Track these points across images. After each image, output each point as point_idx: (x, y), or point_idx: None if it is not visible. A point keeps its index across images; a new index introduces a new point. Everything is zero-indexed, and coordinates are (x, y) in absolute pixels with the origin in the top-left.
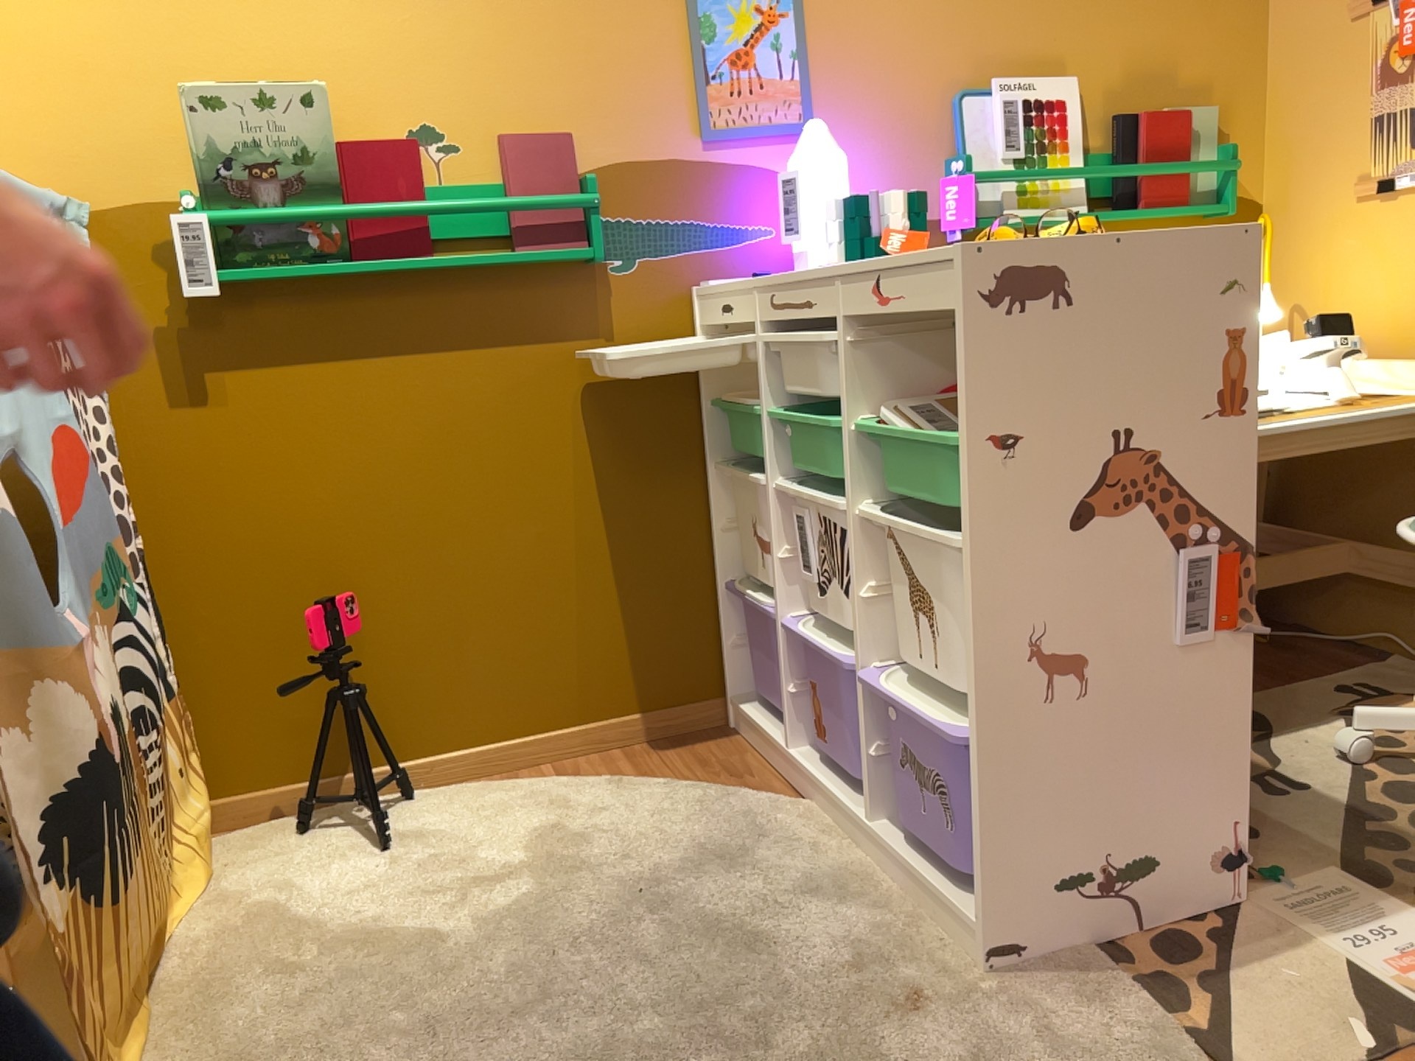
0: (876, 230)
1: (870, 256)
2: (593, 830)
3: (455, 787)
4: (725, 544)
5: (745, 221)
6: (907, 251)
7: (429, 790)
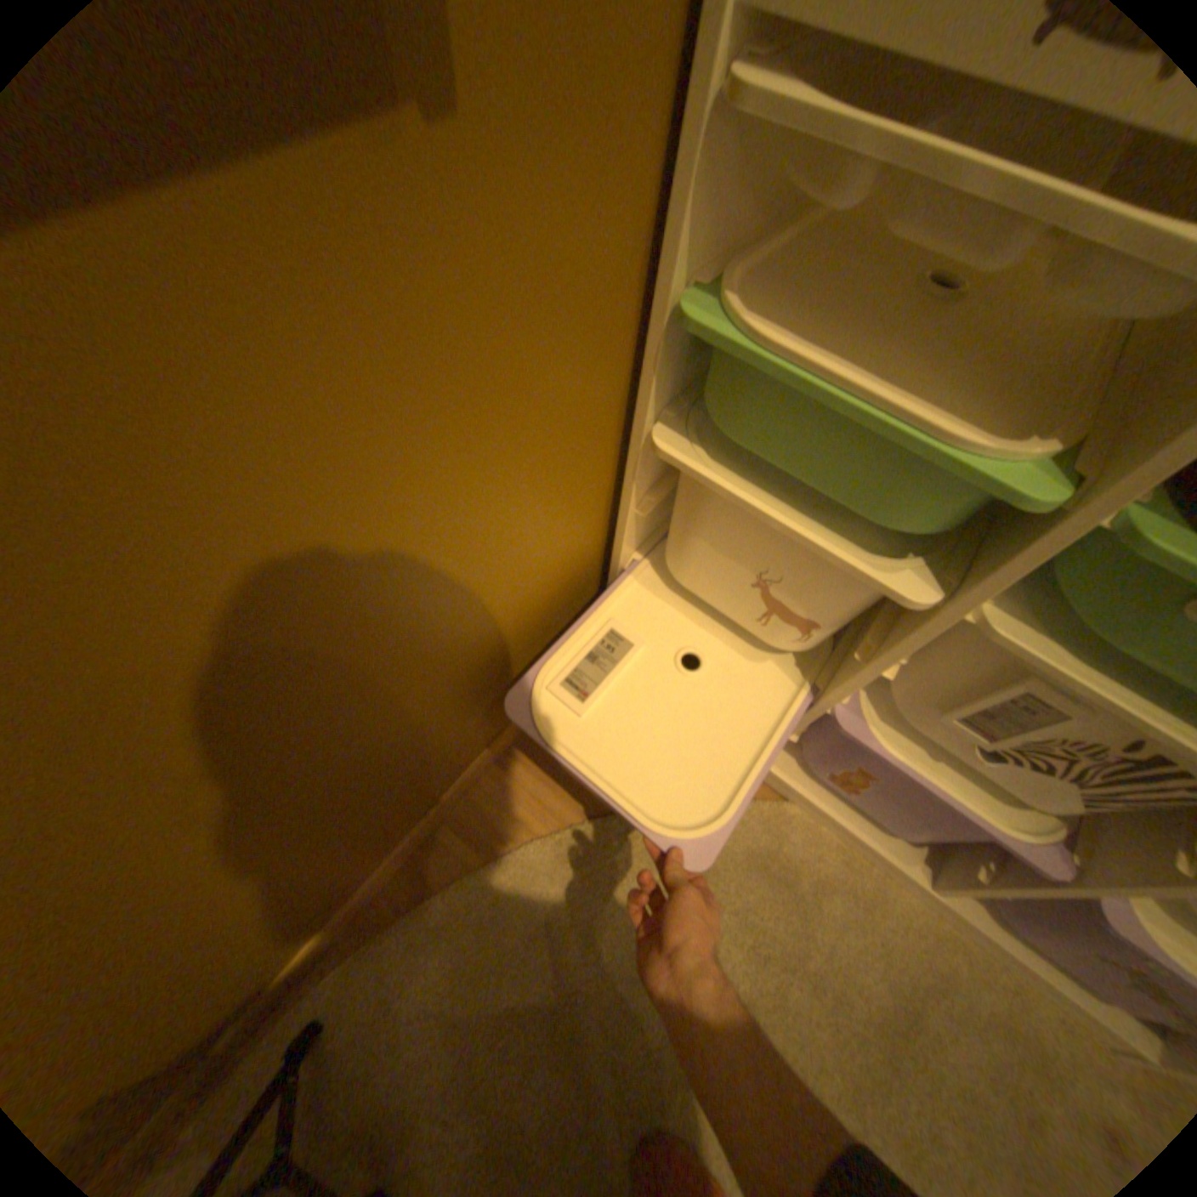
0: None
1: None
2: (621, 978)
3: (362, 953)
4: (636, 525)
5: None
6: None
7: (330, 983)
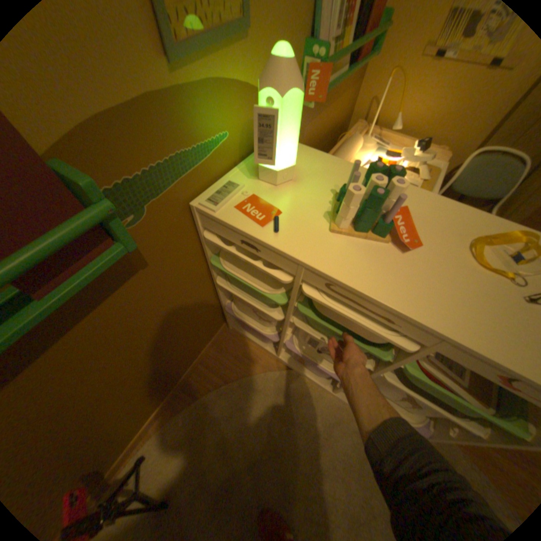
0: (391, 219)
1: (383, 236)
2: (237, 432)
3: (156, 435)
4: (224, 295)
5: (212, 134)
6: (411, 235)
7: (146, 445)
